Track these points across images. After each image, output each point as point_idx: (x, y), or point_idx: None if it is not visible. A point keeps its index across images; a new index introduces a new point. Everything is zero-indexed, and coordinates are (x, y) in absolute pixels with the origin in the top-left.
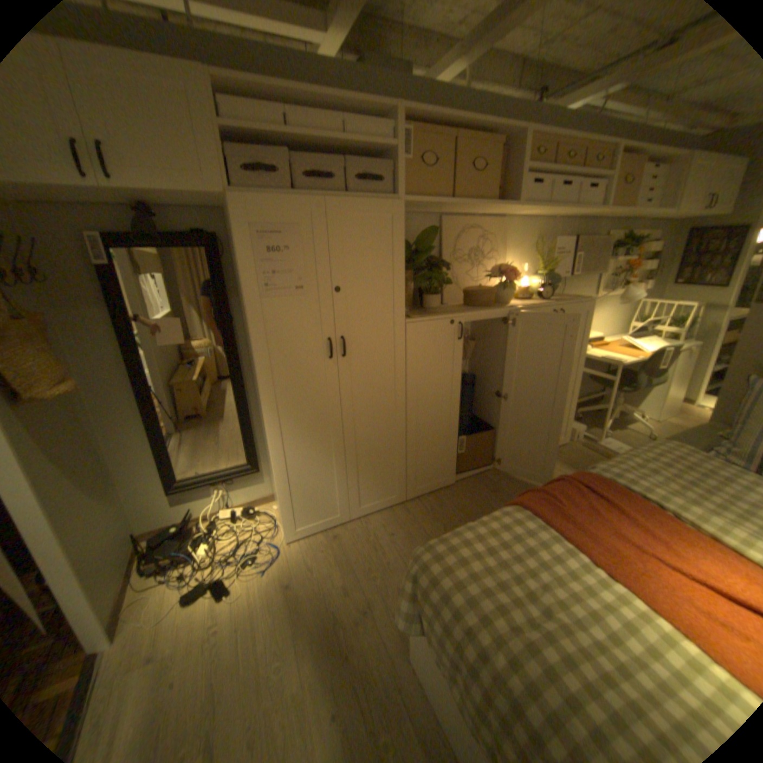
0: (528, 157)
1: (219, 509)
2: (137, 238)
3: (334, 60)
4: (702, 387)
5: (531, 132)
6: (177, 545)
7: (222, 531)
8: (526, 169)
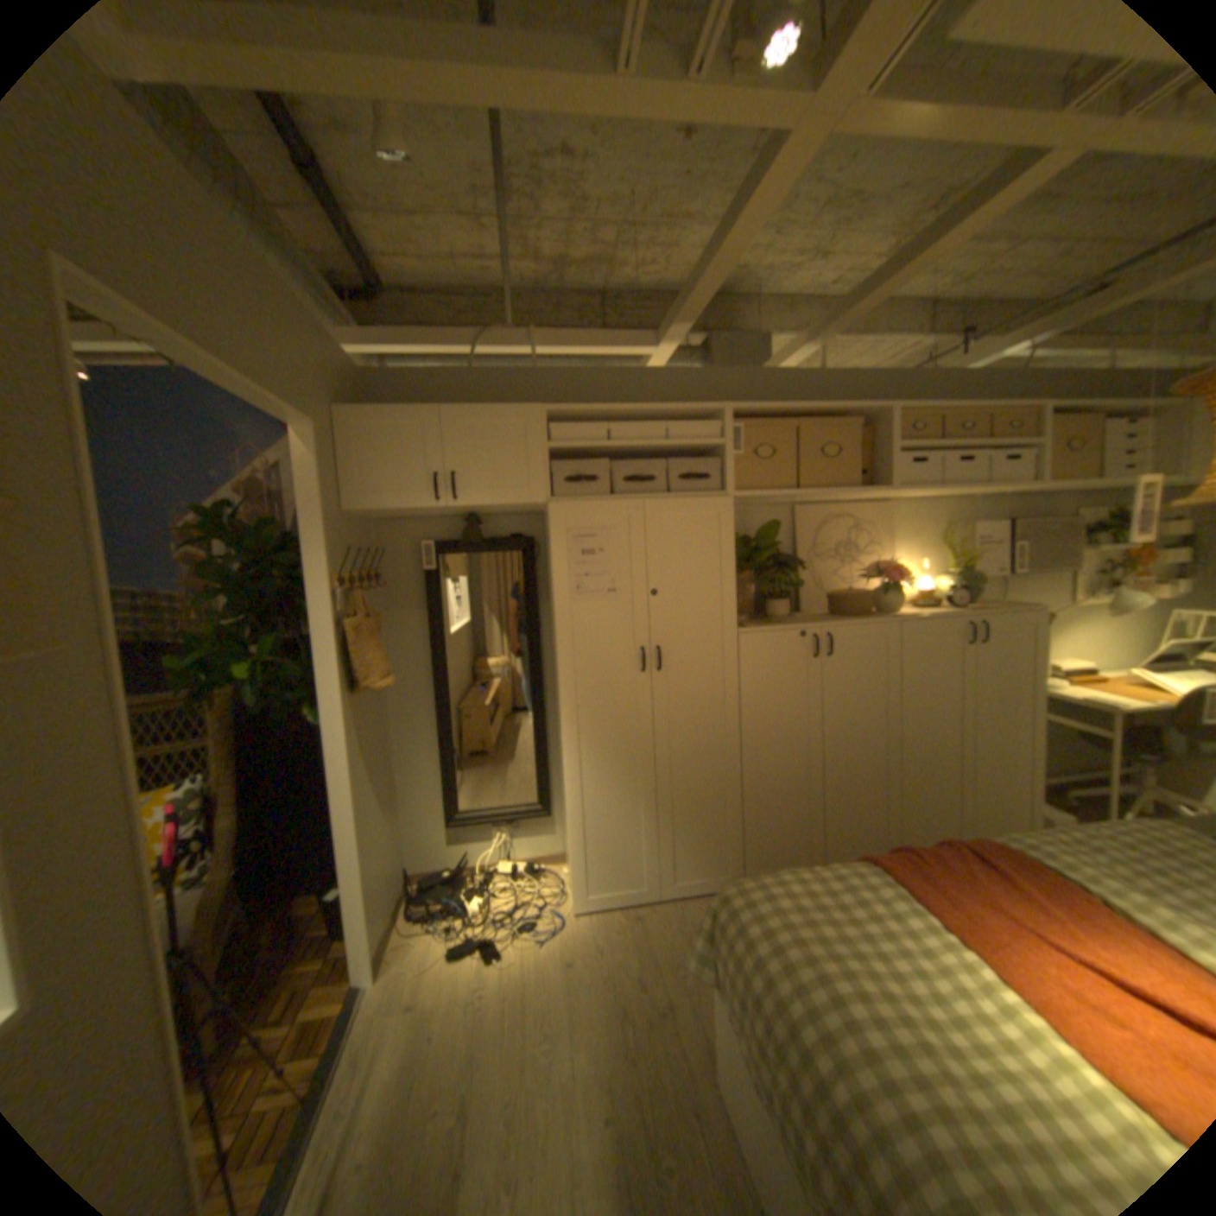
0: (900, 437)
1: (499, 858)
2: (464, 546)
3: (663, 370)
4: None
5: (900, 410)
6: (448, 893)
7: (500, 887)
8: (900, 449)
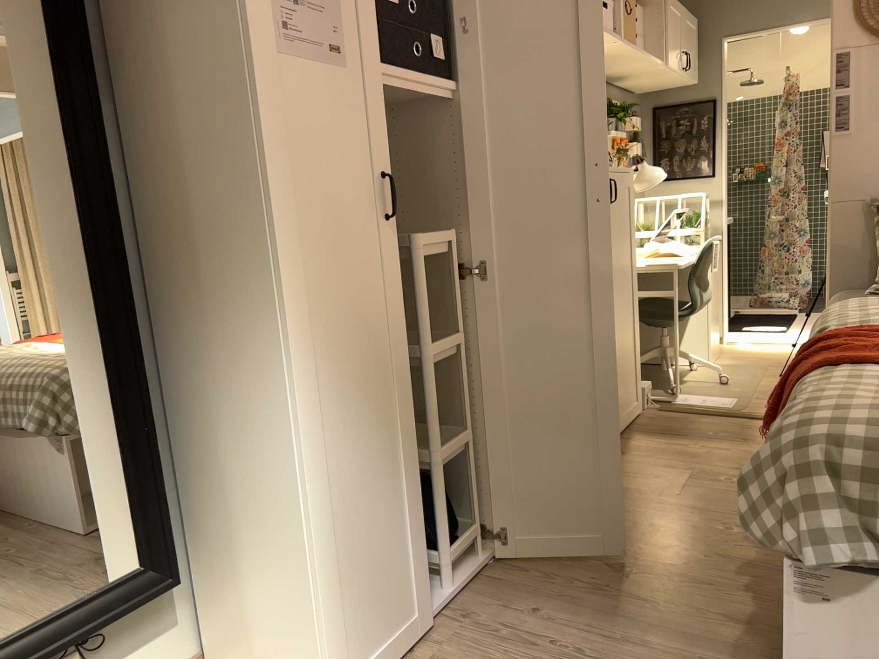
0: None
1: None
2: None
3: None
4: (724, 314)
5: None
6: None
7: None
8: None
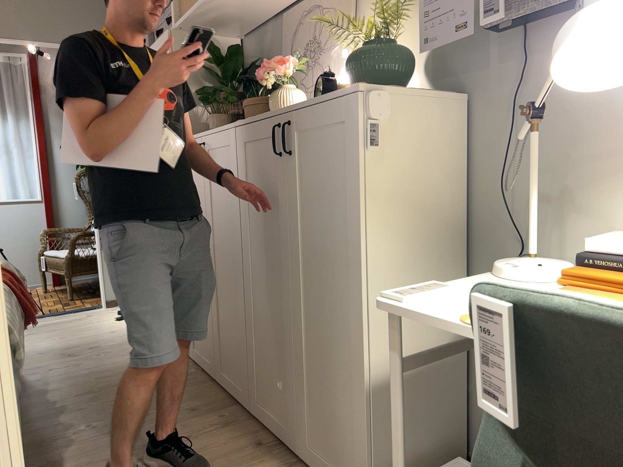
0: None
1: None
2: None
3: None
4: None
5: None
6: None
7: None
8: None
